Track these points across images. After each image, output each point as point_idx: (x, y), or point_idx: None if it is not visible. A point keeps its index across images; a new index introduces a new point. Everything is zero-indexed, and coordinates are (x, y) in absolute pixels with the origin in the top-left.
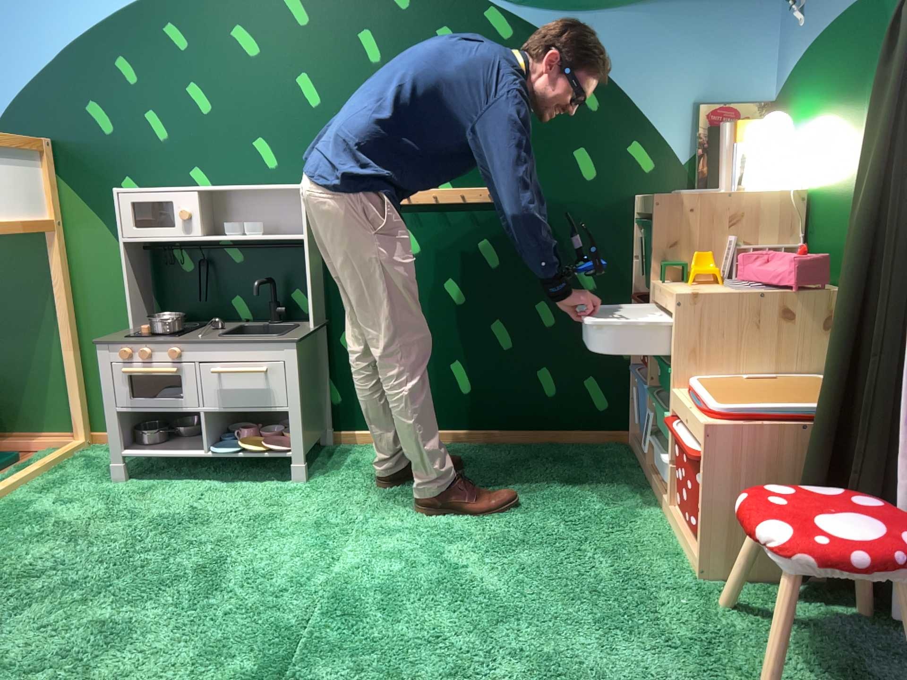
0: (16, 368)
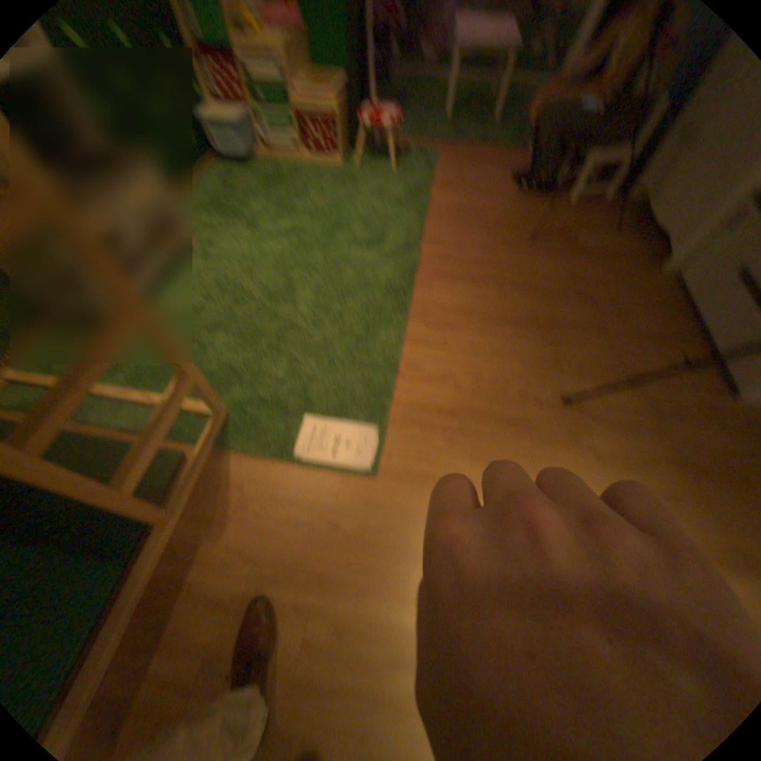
0: None
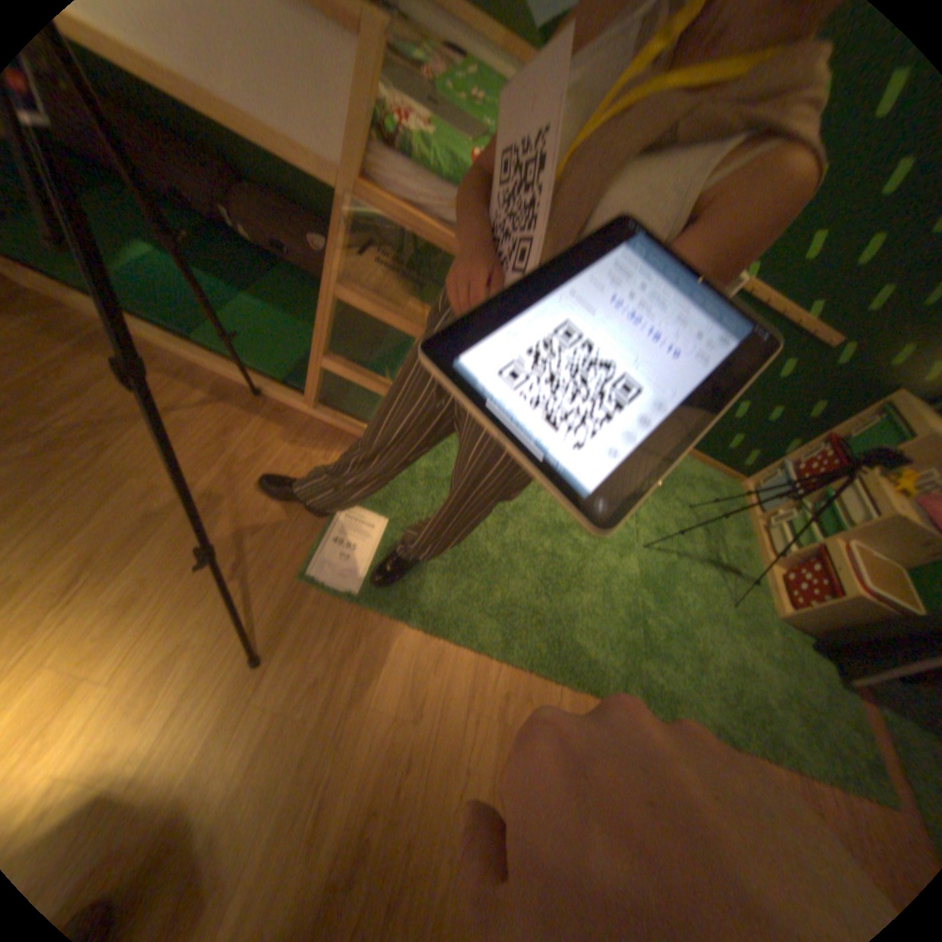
0: (433, 256)
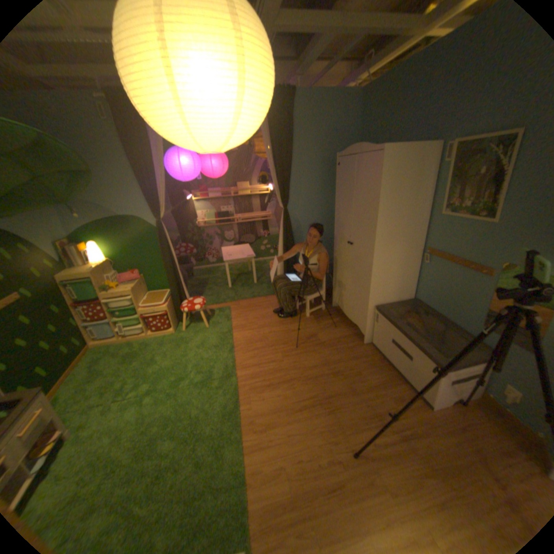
0: None
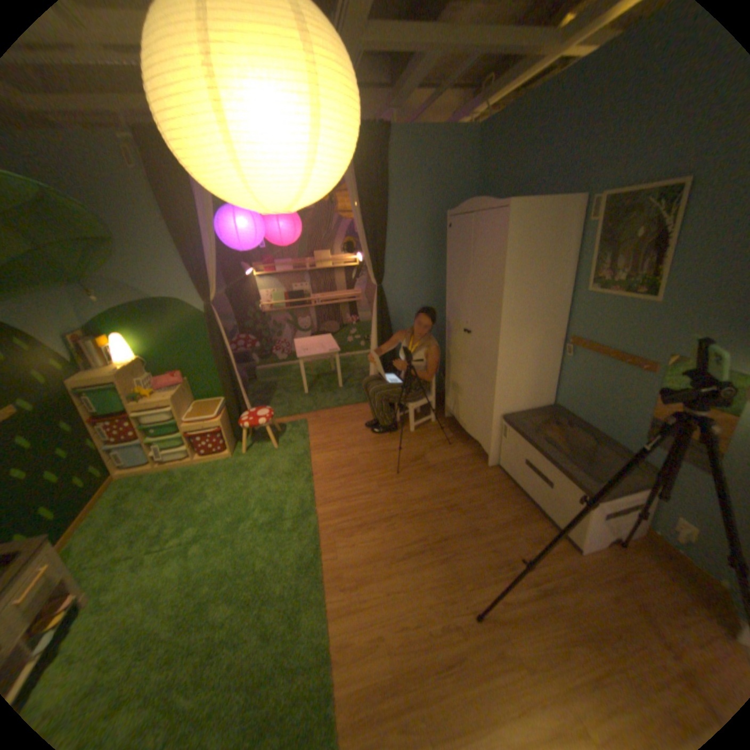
0: None
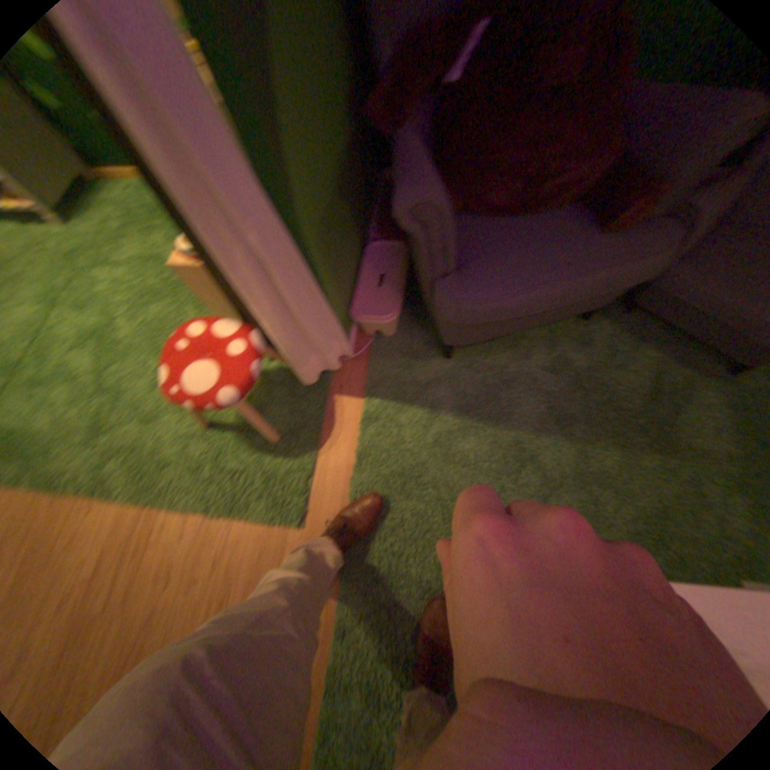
0: None
